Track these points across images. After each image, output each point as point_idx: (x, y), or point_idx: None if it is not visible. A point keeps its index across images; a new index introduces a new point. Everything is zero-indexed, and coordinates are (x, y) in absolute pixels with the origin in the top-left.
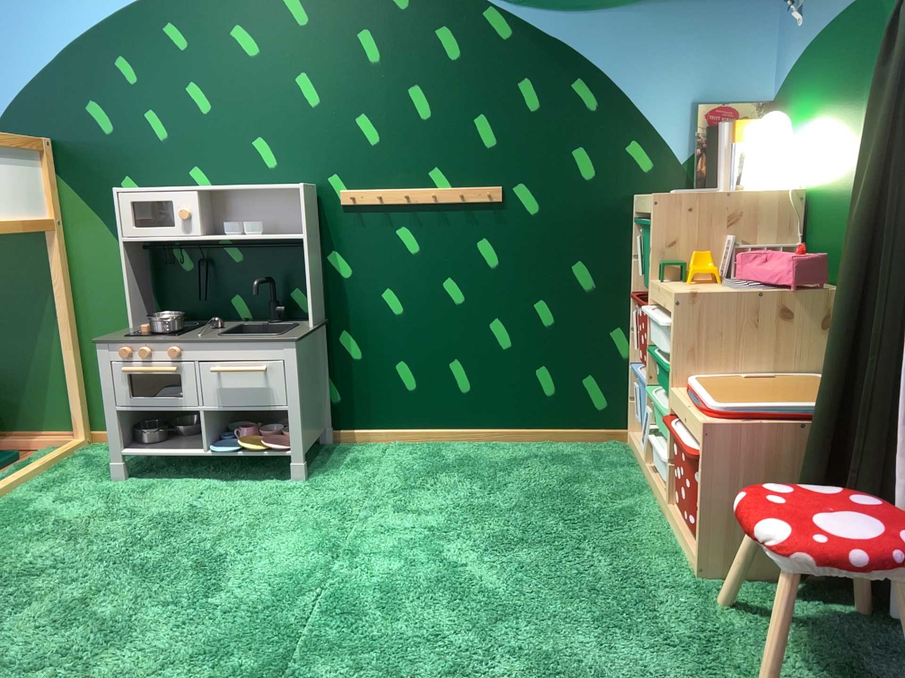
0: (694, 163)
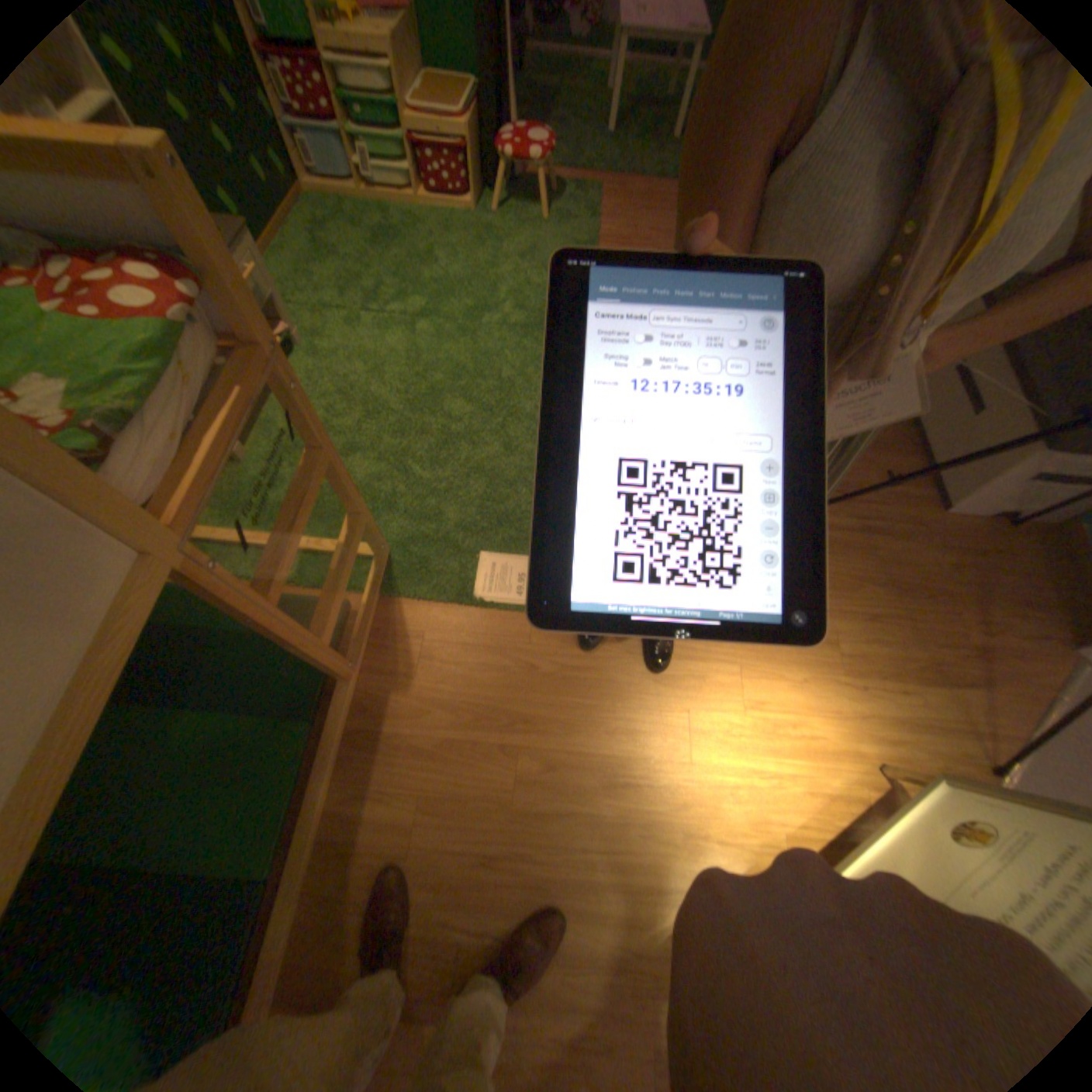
0: None
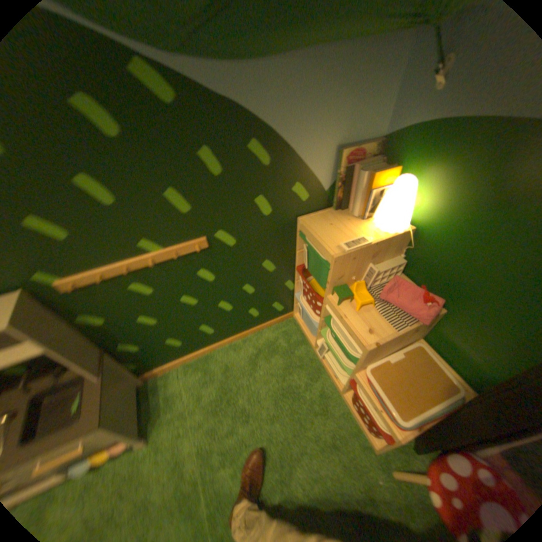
0: (335, 188)
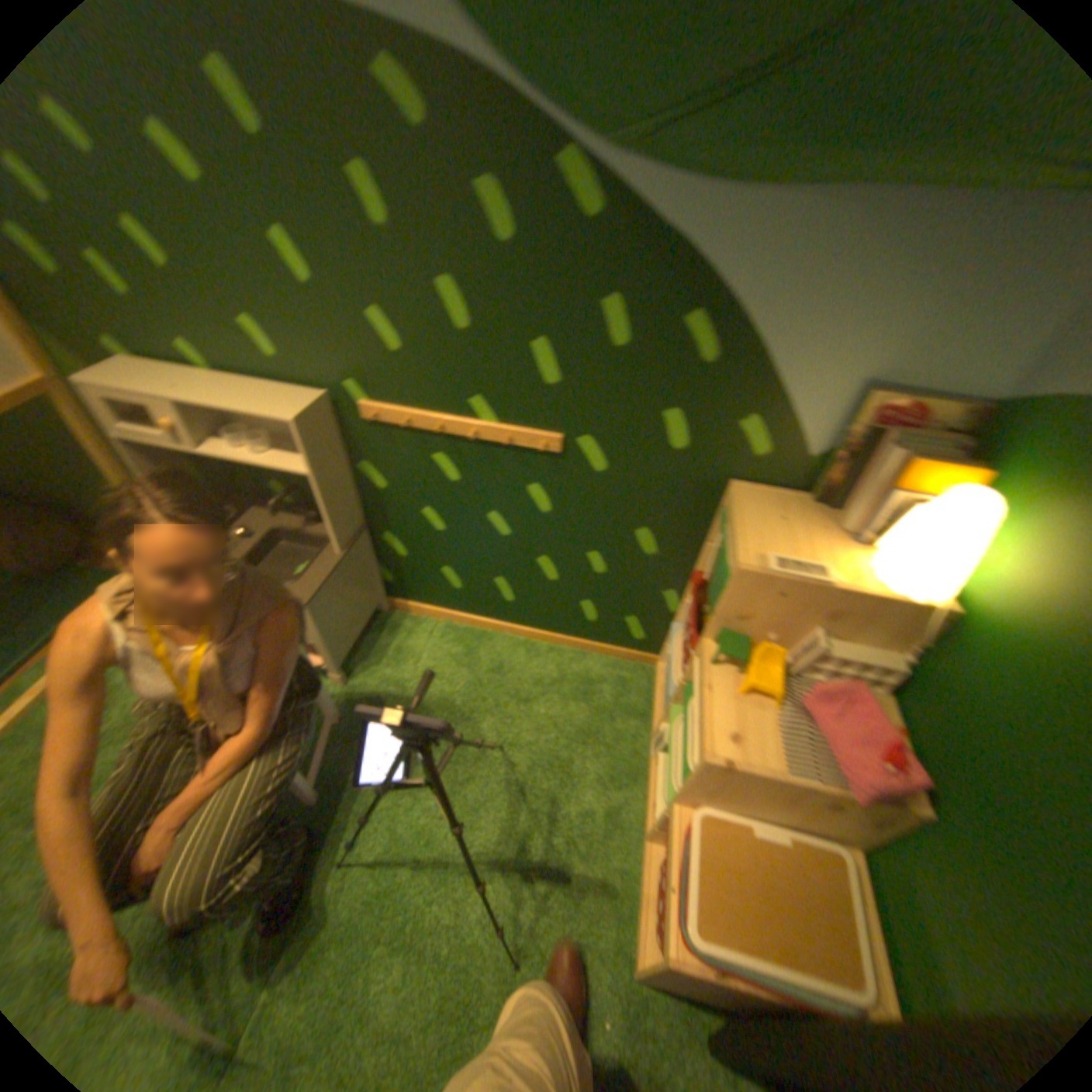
0: (833, 463)
